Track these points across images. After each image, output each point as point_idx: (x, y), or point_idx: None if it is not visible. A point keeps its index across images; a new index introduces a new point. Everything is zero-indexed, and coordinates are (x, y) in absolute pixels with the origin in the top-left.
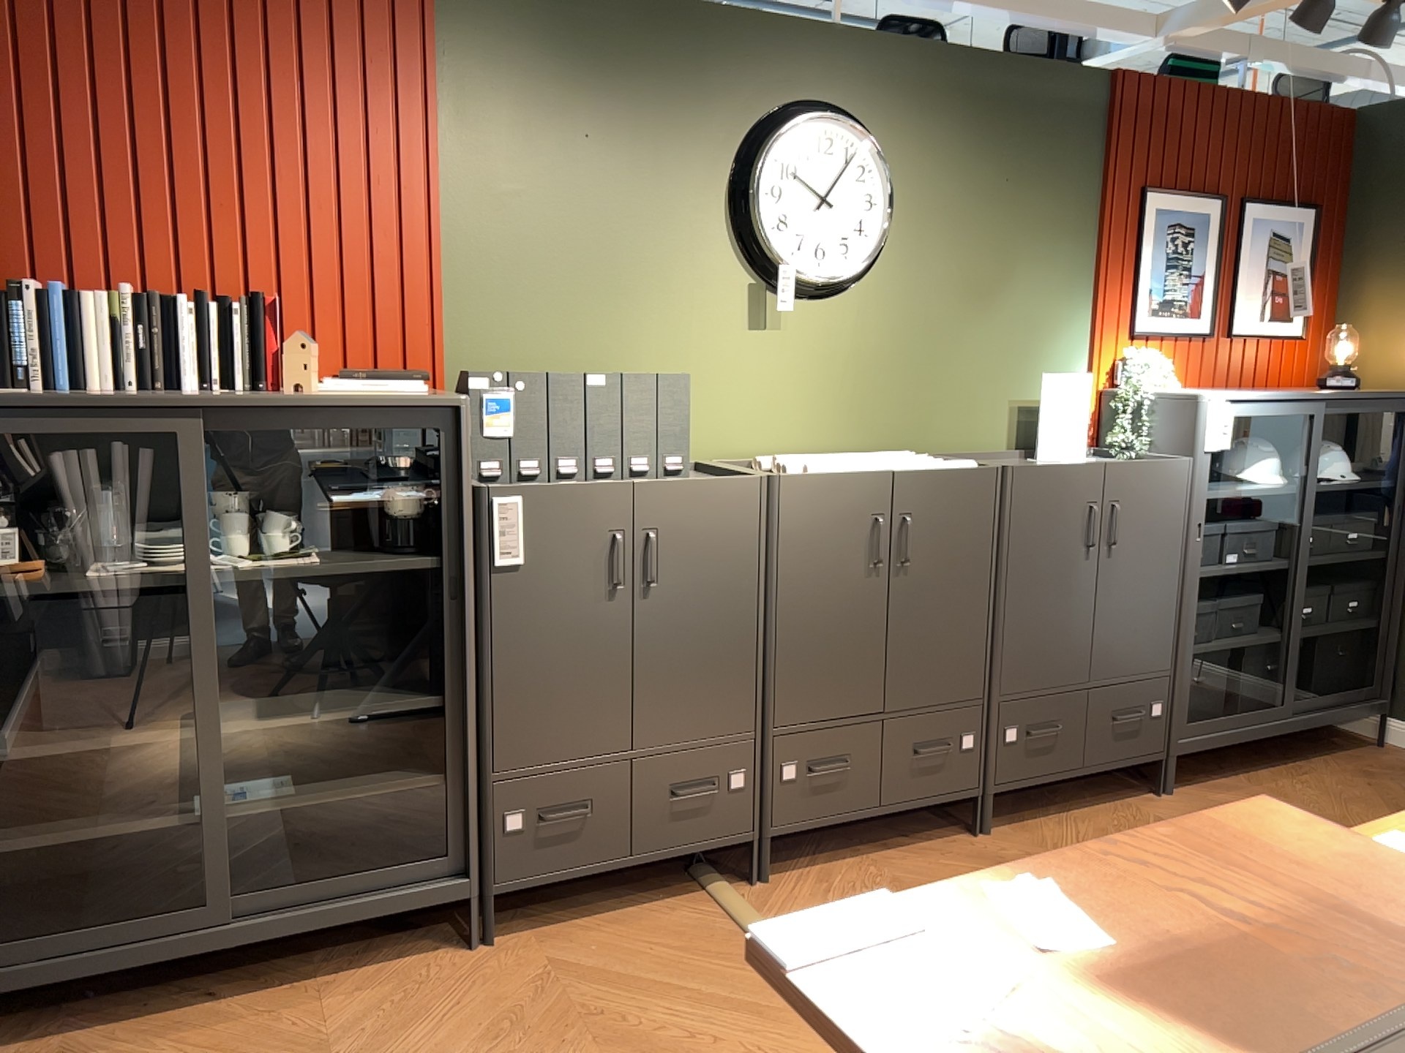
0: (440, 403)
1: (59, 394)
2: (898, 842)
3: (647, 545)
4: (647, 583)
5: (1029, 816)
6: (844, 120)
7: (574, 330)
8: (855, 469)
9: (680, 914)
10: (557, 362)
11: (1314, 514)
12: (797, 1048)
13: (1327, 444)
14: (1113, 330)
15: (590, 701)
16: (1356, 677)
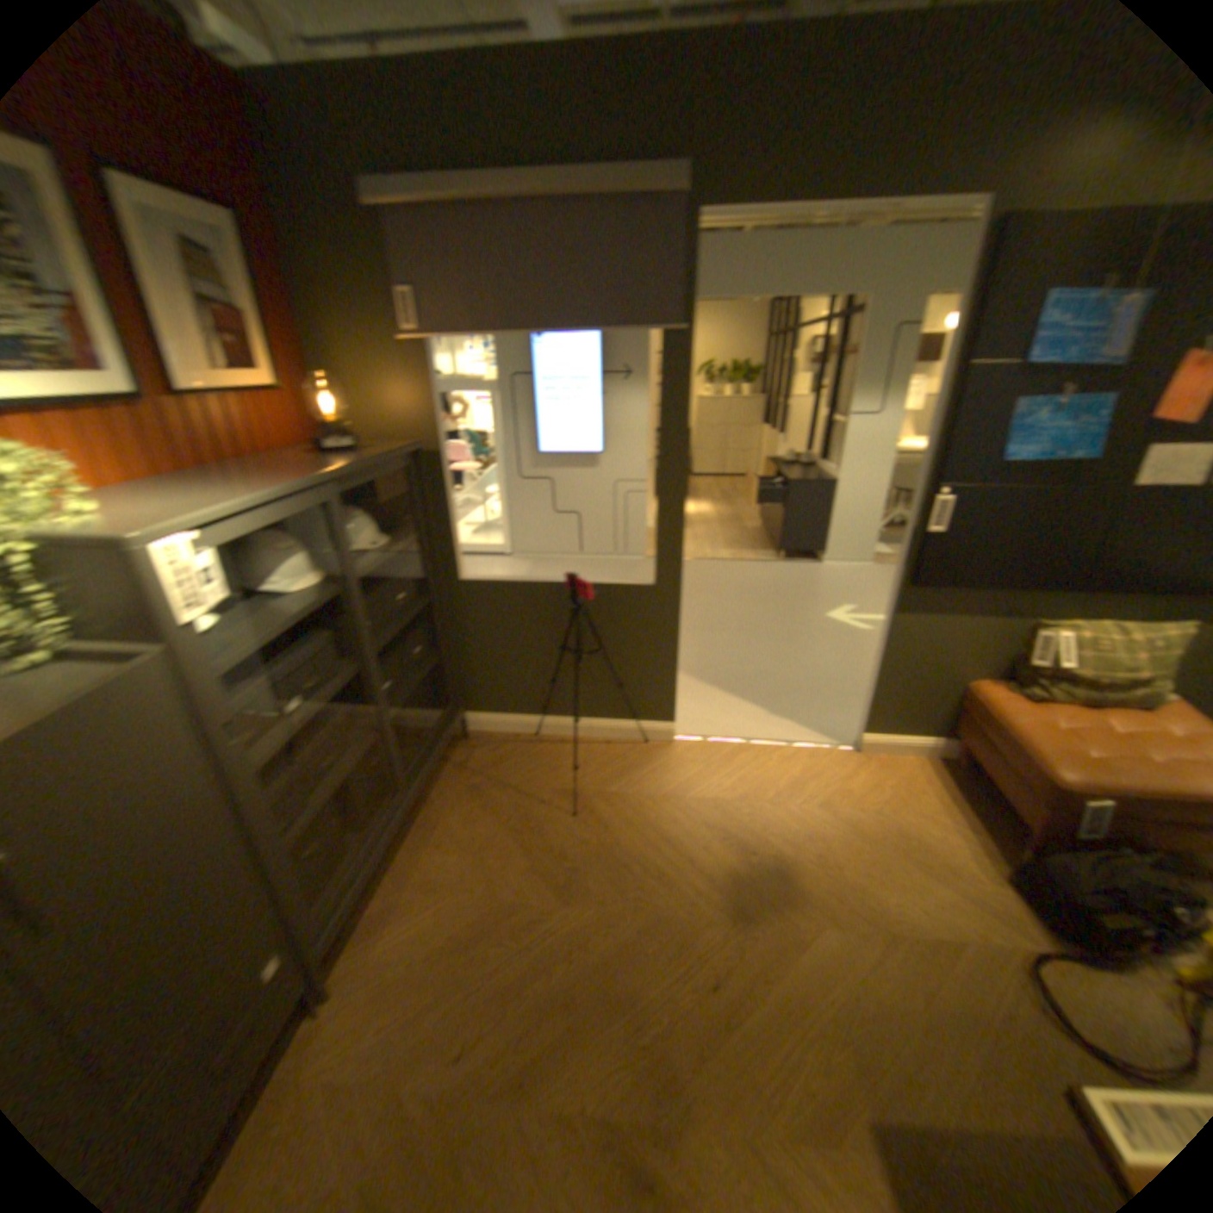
0: None
1: None
2: None
3: None
4: None
5: None
6: None
7: None
8: None
9: None
10: None
11: (365, 594)
12: None
13: (351, 511)
14: None
15: None
16: (437, 699)
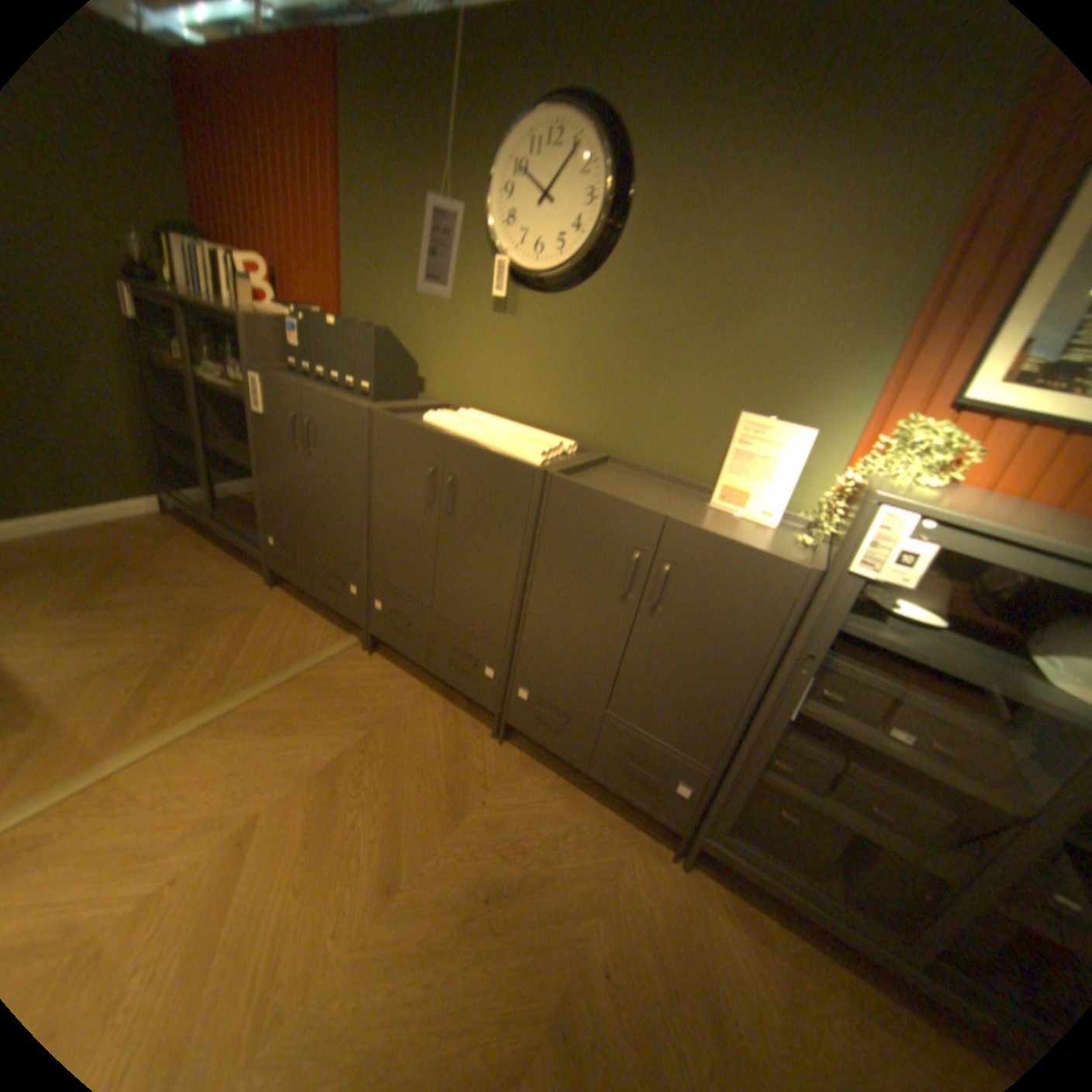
0: (231, 311)
1: (192, 289)
2: (458, 699)
3: (308, 426)
4: (310, 448)
5: (550, 765)
6: (567, 100)
7: (395, 295)
8: (450, 428)
9: (322, 632)
10: (386, 315)
11: None
12: (183, 700)
13: None
14: (920, 386)
15: (293, 501)
16: None
